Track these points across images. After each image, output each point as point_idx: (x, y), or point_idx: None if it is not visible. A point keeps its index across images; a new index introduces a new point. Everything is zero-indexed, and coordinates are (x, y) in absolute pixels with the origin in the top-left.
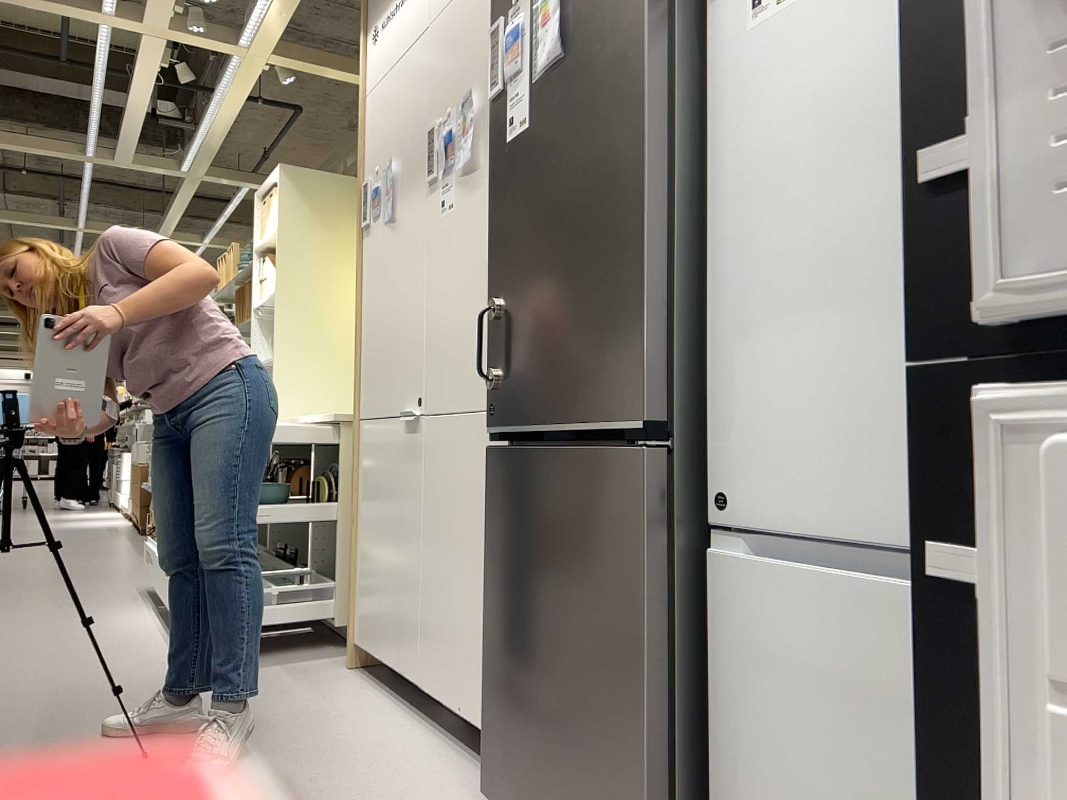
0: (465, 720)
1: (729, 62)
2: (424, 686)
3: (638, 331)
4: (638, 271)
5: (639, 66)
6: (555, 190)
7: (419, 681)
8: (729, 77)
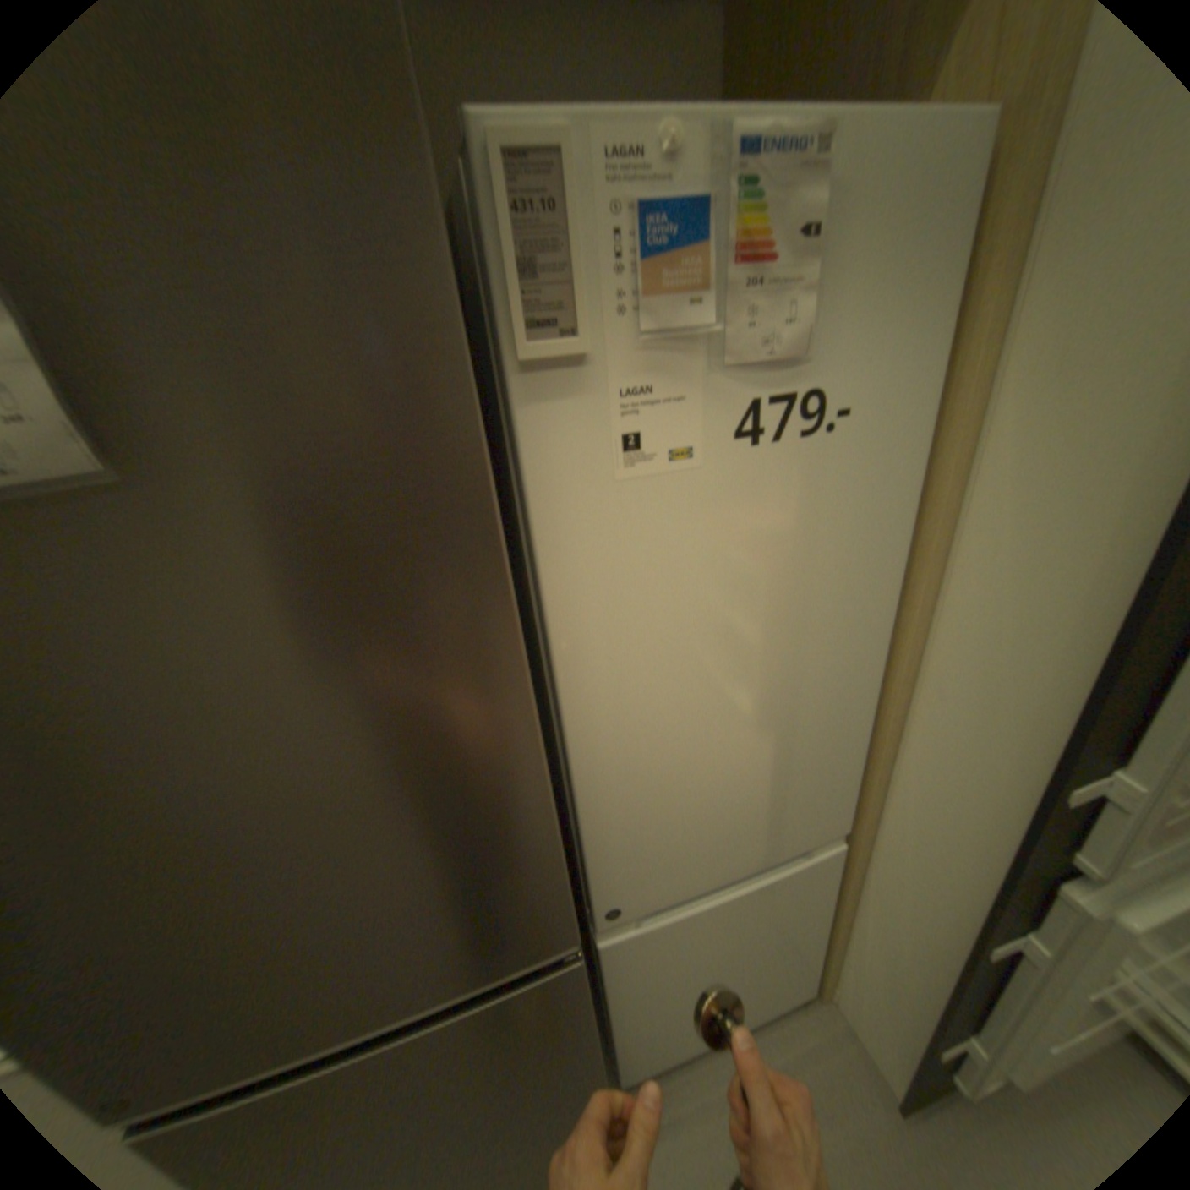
0: None
1: (573, 514)
2: None
3: (544, 884)
4: (533, 831)
5: (481, 556)
6: (223, 769)
7: None
8: (576, 535)
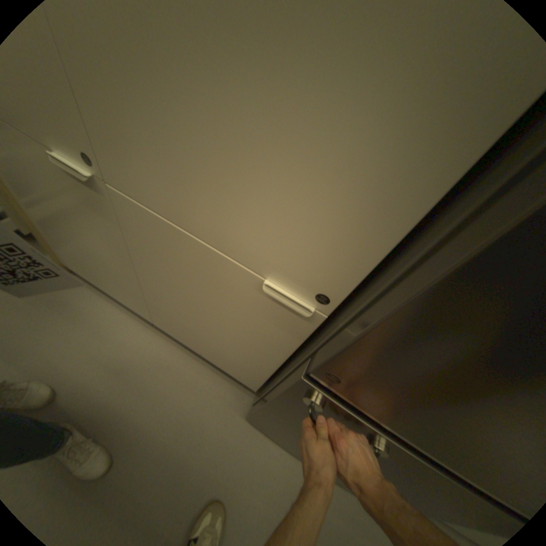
0: (204, 357)
1: None
2: (160, 326)
3: None
4: None
5: None
6: None
7: (153, 322)
8: None
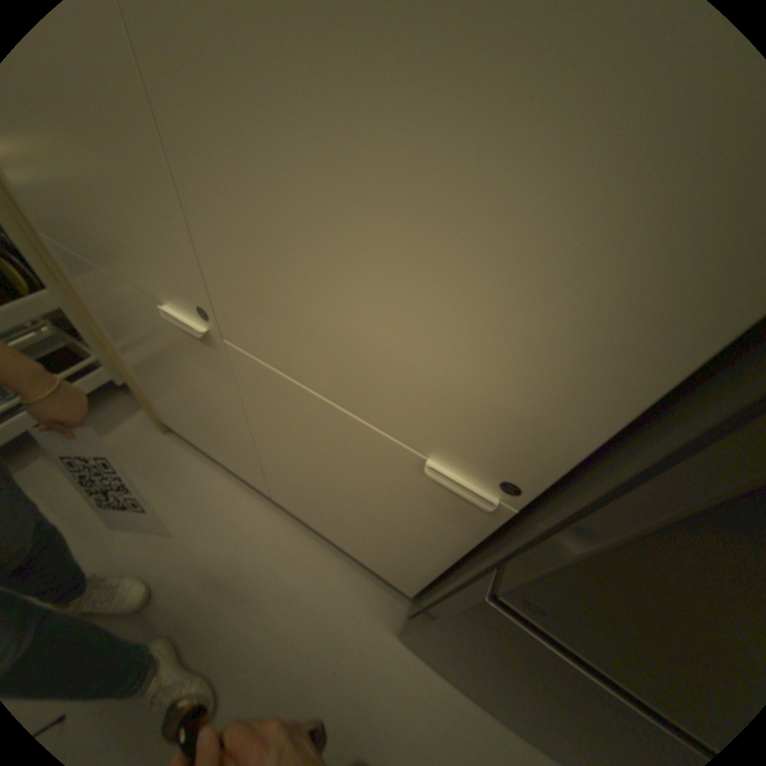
0: (338, 544)
1: None
2: (279, 501)
3: None
4: None
5: None
6: None
7: (270, 495)
8: None
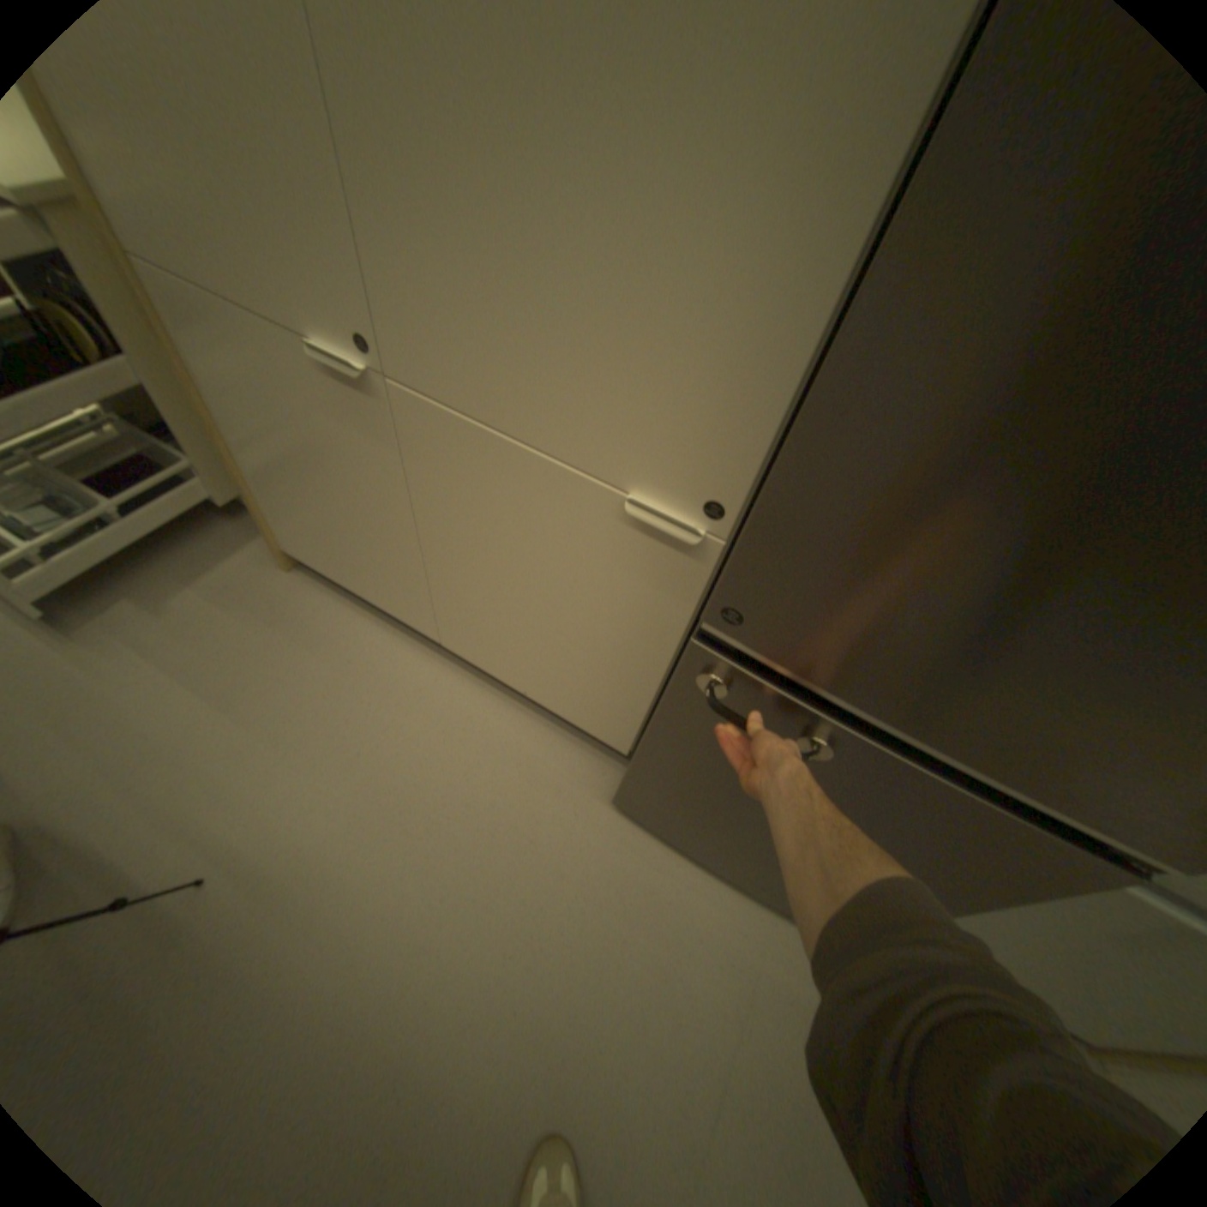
0: (531, 697)
1: None
2: (451, 647)
3: None
4: None
5: None
6: None
7: (439, 639)
8: None
